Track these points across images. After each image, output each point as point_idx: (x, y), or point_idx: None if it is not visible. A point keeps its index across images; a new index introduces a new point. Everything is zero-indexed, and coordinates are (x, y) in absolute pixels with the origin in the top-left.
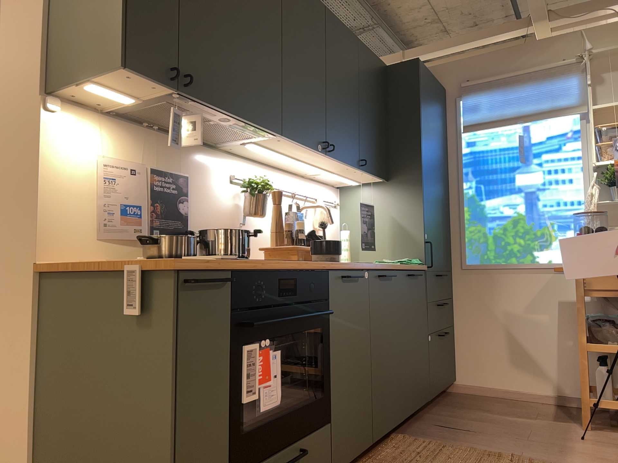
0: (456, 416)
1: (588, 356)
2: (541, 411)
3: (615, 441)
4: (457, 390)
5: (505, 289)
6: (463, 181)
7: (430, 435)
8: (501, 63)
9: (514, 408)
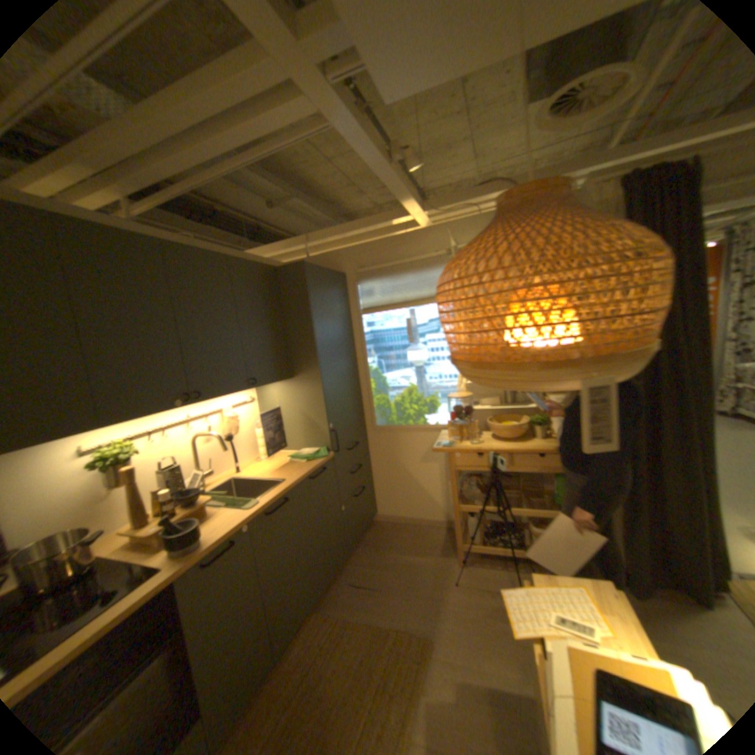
0: (368, 566)
1: (460, 517)
2: (434, 543)
3: (479, 585)
4: (378, 521)
5: (406, 445)
6: (368, 357)
7: (340, 607)
8: (390, 250)
9: (415, 542)
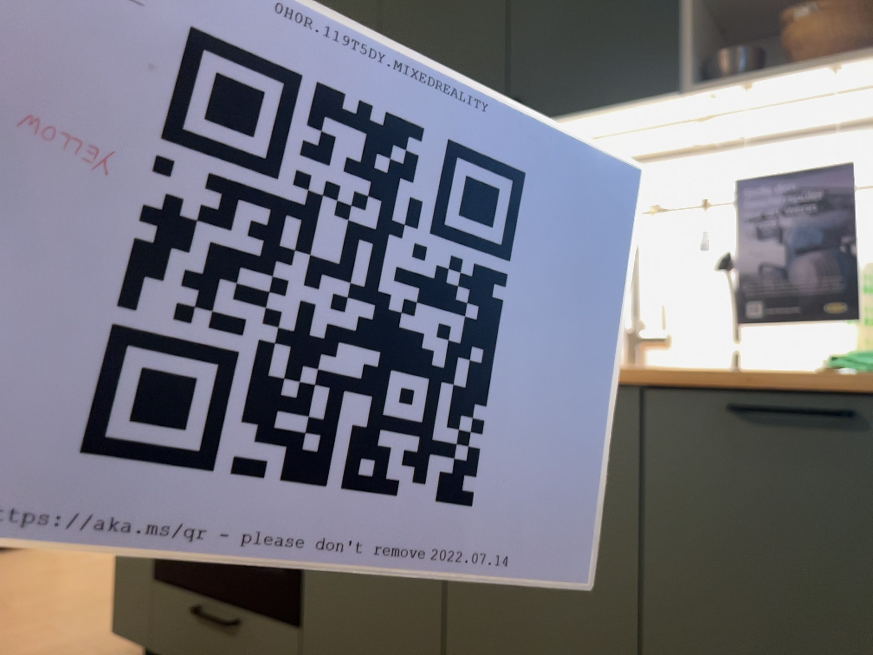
0: None
1: None
2: None
3: None
4: None
5: None
6: None
7: None
8: None
9: None
